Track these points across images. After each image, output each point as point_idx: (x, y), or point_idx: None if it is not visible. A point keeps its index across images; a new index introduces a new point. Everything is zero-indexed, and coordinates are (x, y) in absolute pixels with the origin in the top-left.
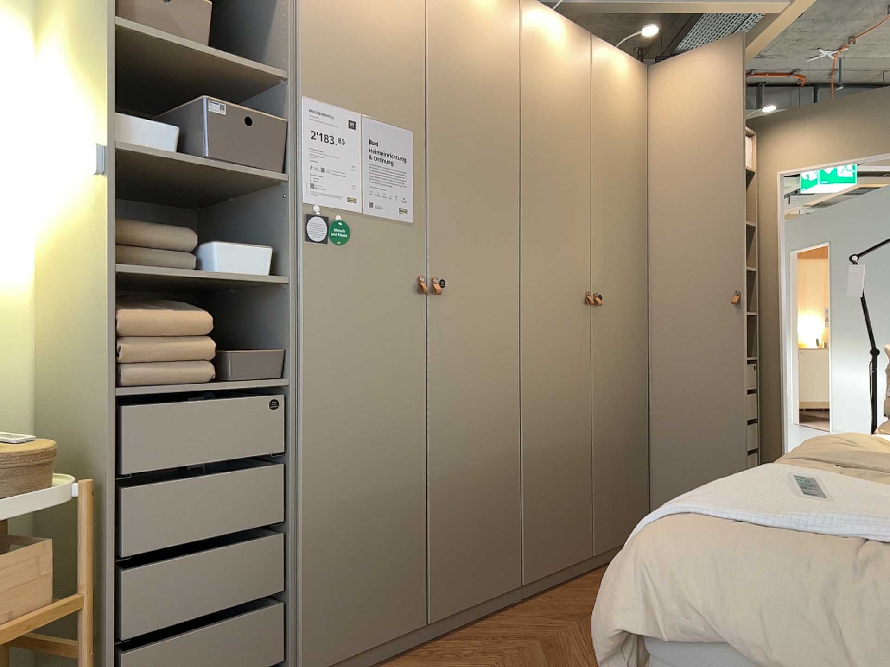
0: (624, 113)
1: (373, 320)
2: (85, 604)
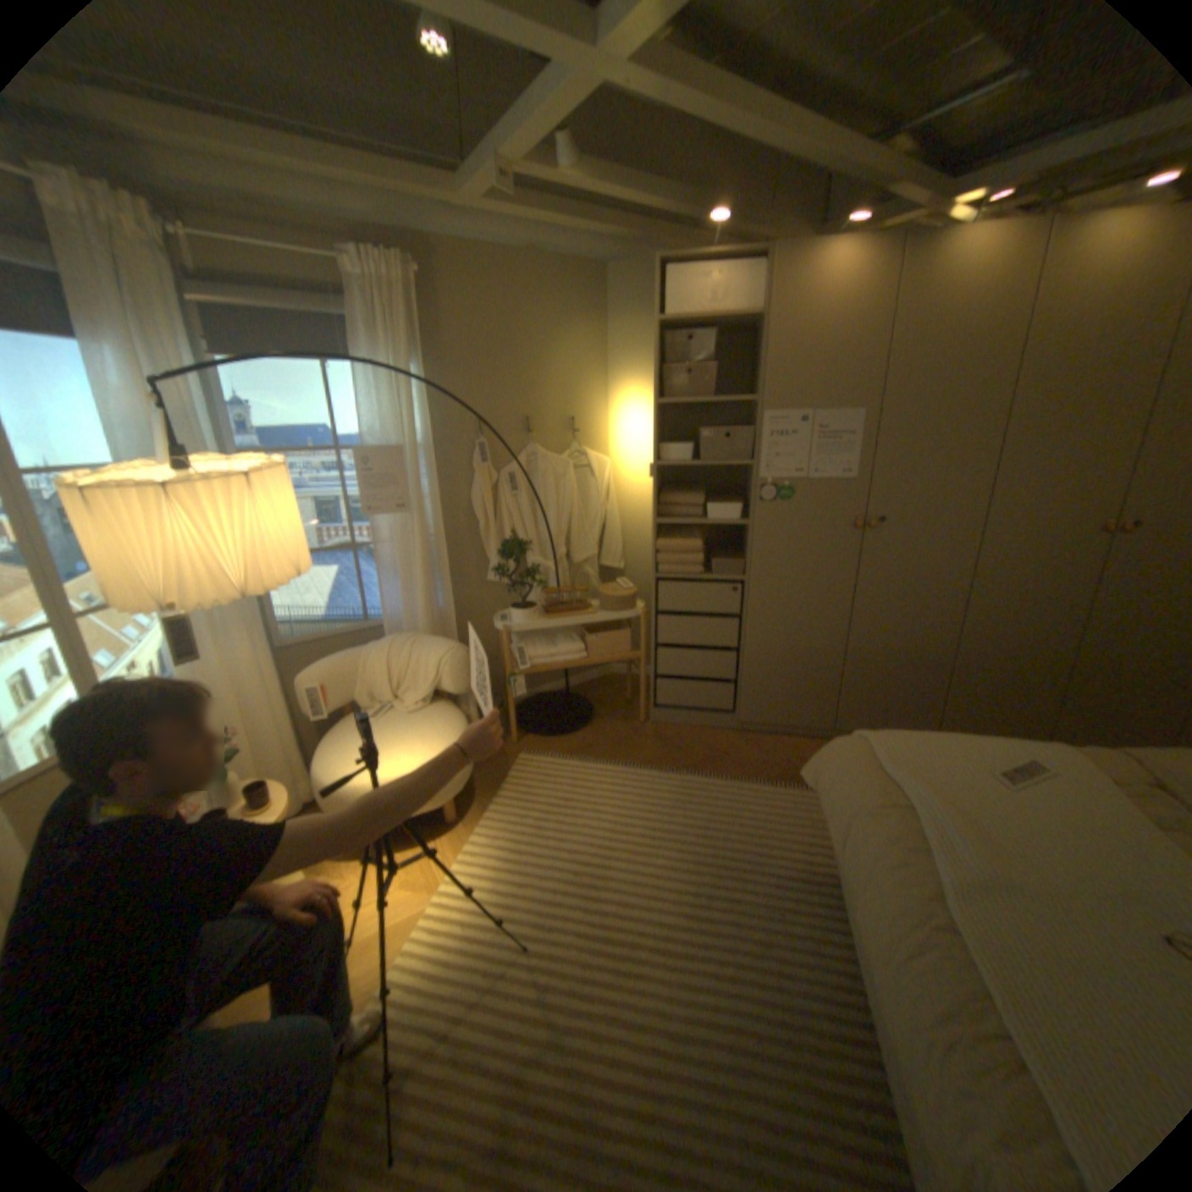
0: None
1: (808, 546)
2: (643, 656)
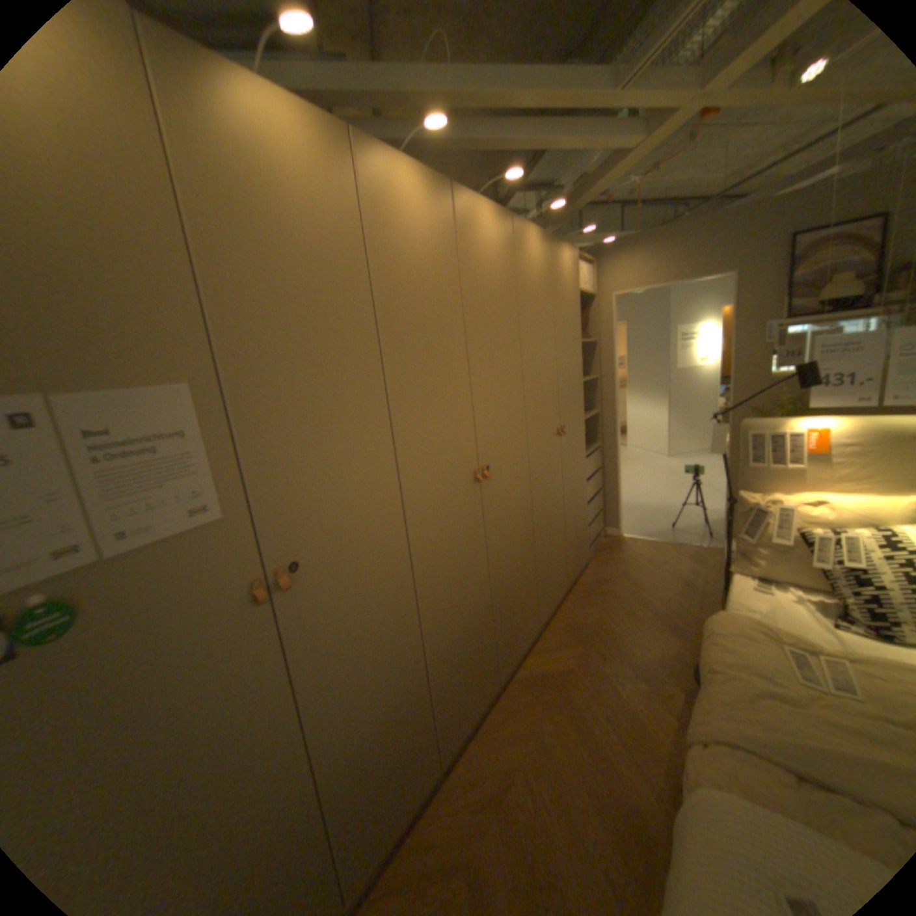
0: (492, 271)
1: (179, 689)
2: None
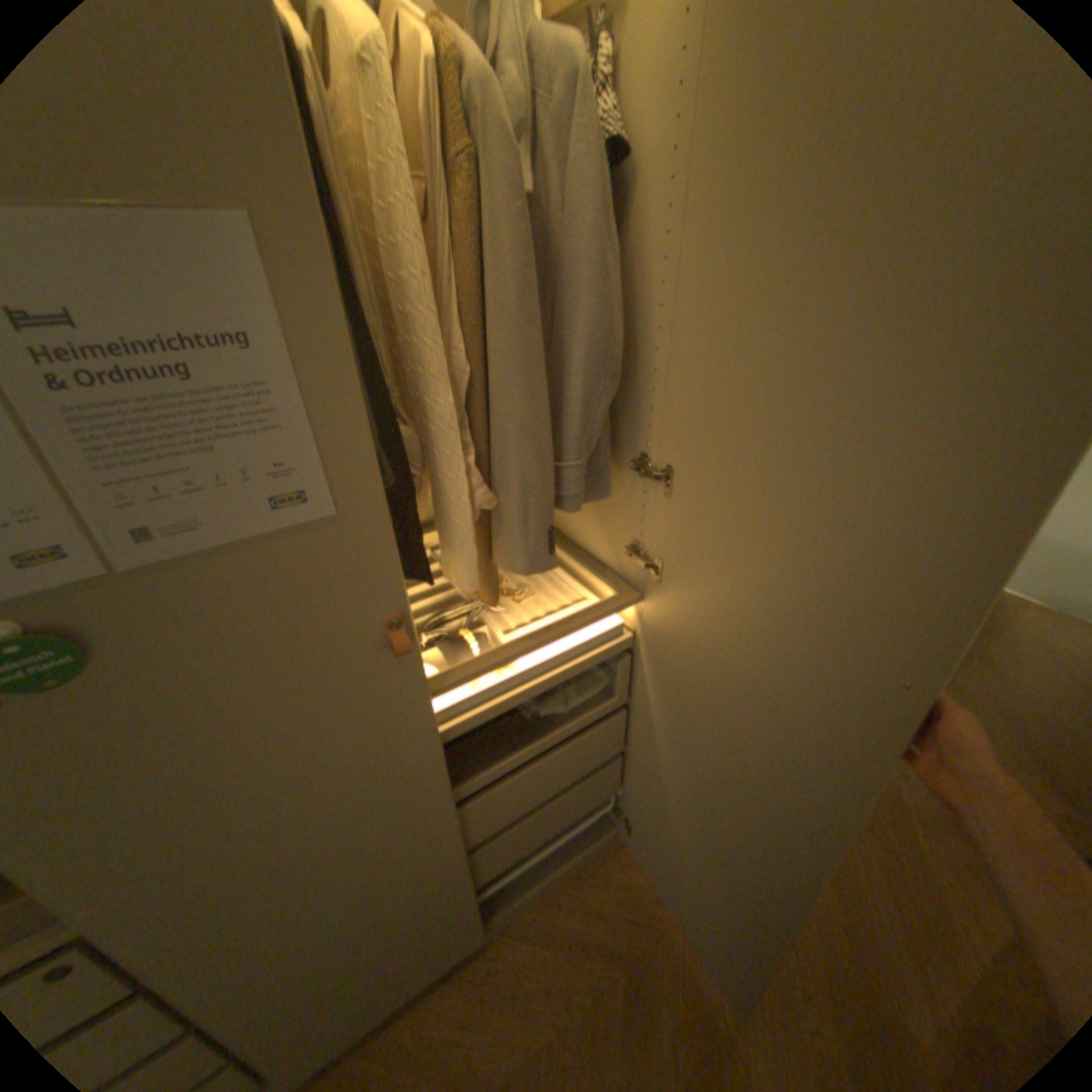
0: None
1: (274, 751)
2: None
